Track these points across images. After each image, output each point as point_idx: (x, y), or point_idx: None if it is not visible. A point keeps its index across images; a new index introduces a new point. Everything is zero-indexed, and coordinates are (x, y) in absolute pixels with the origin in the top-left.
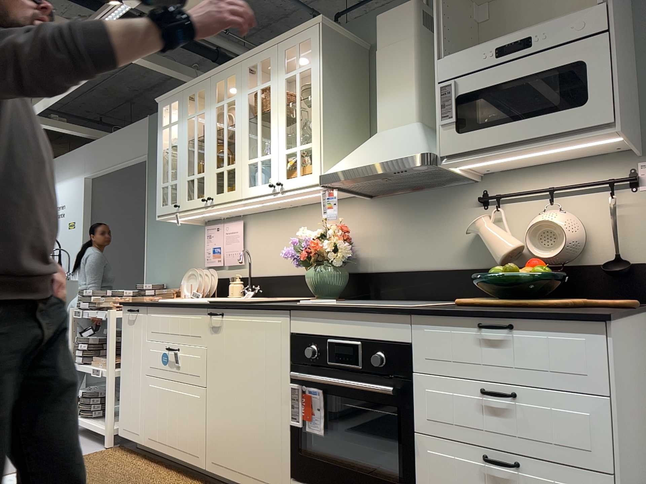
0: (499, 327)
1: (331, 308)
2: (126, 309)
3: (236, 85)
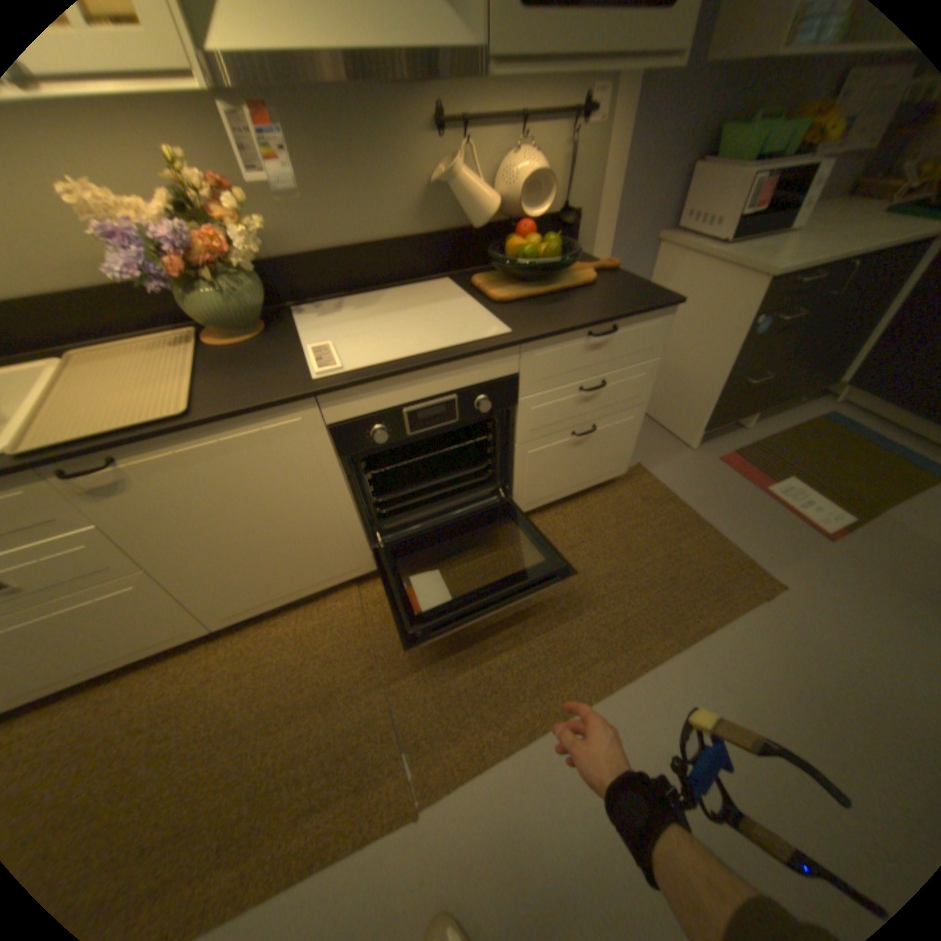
0: (612, 332)
1: (408, 369)
2: None
3: None
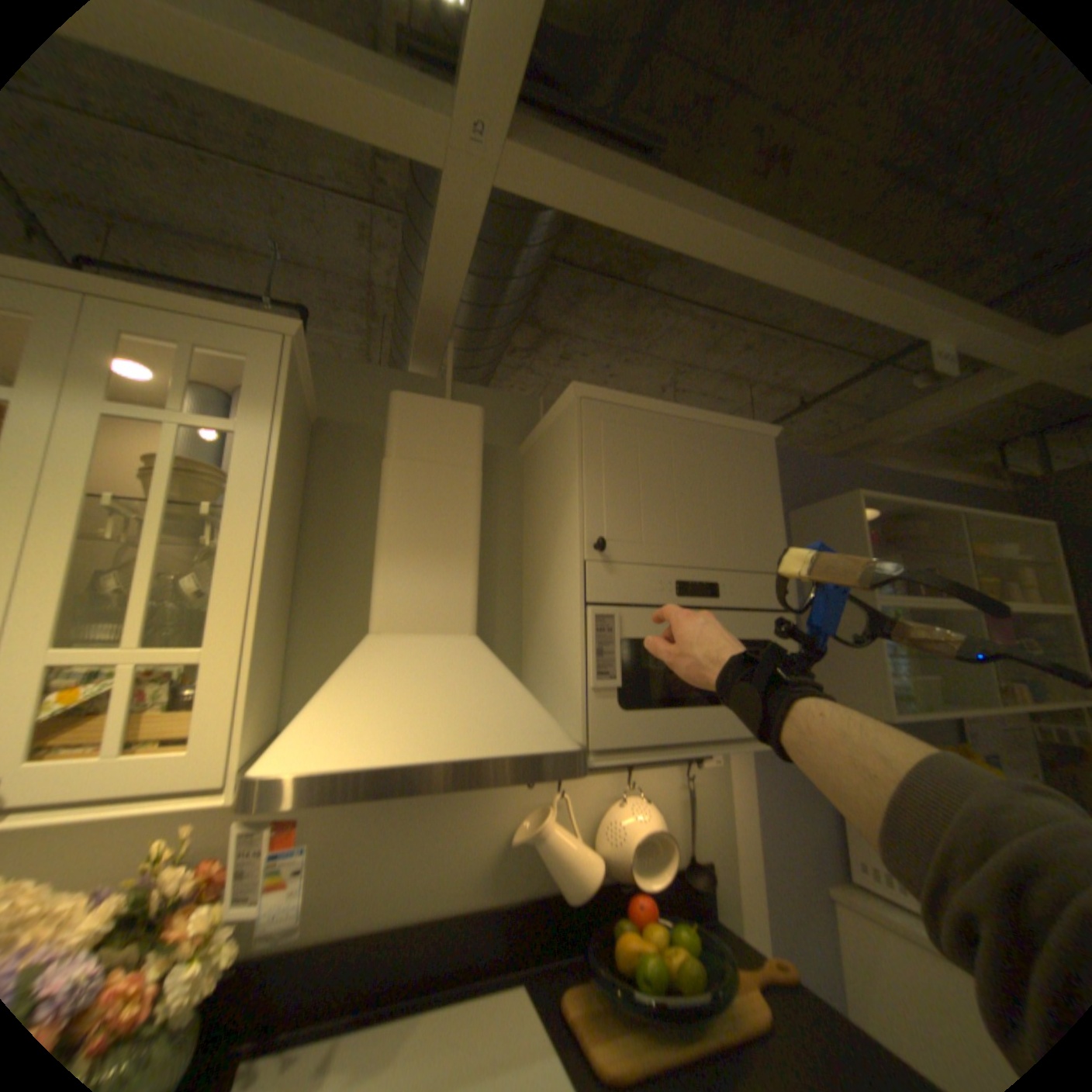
0: None
1: None
2: None
3: None
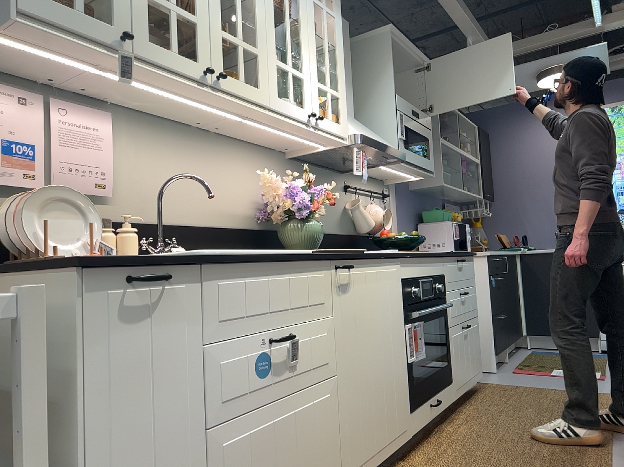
0: (465, 260)
1: (423, 254)
2: (103, 278)
3: None
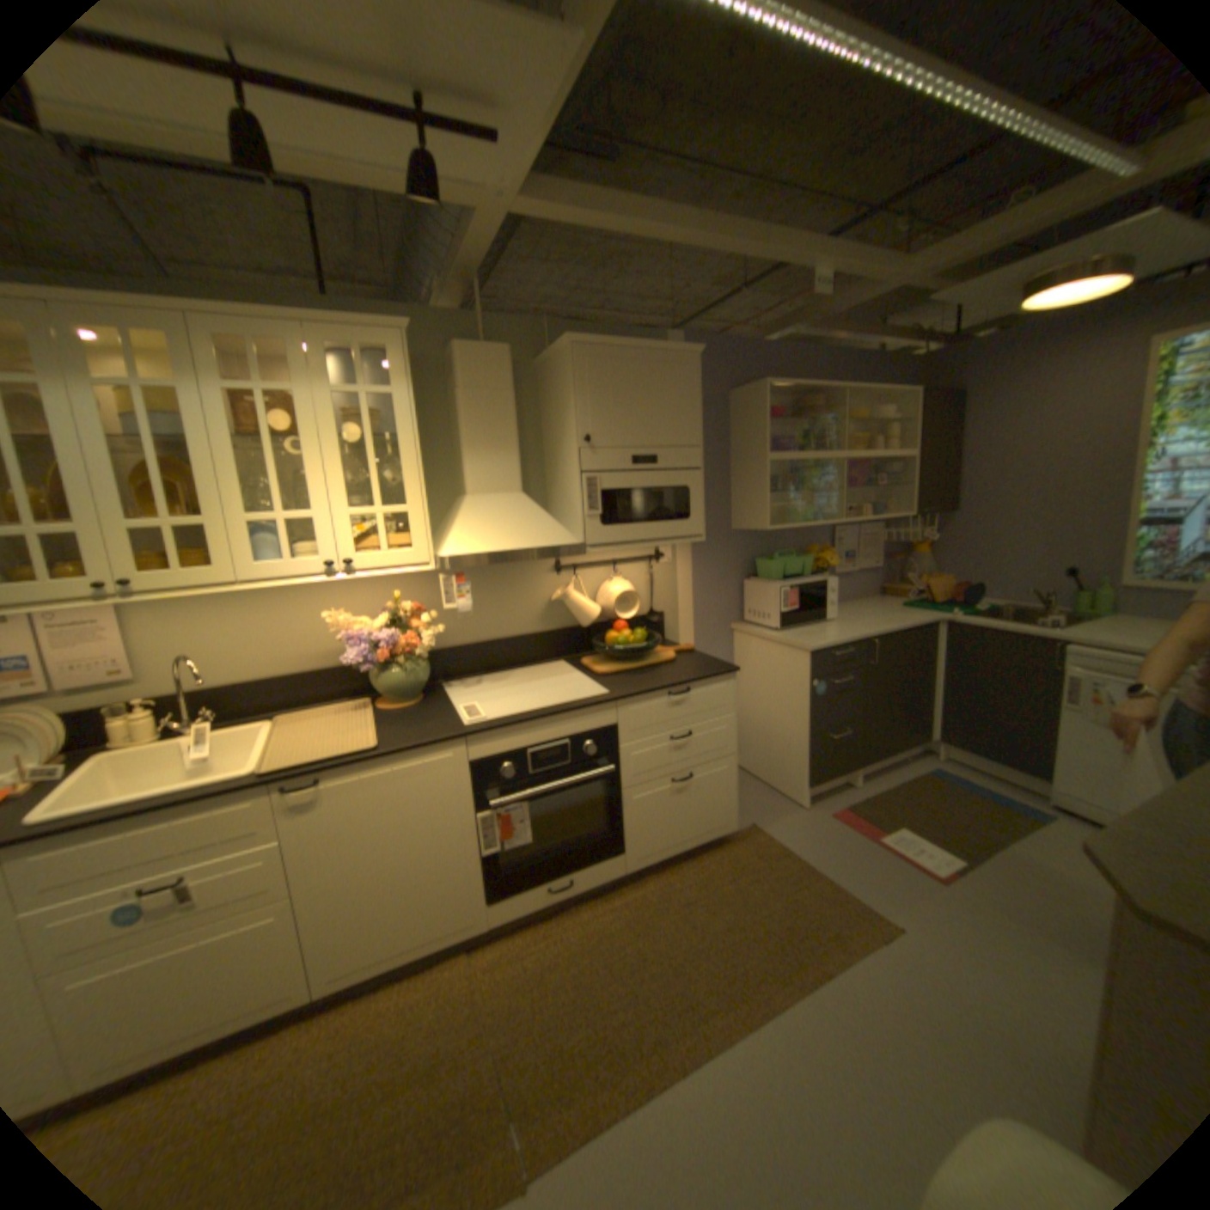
0: (686, 692)
1: (533, 718)
2: None
3: (174, 357)
